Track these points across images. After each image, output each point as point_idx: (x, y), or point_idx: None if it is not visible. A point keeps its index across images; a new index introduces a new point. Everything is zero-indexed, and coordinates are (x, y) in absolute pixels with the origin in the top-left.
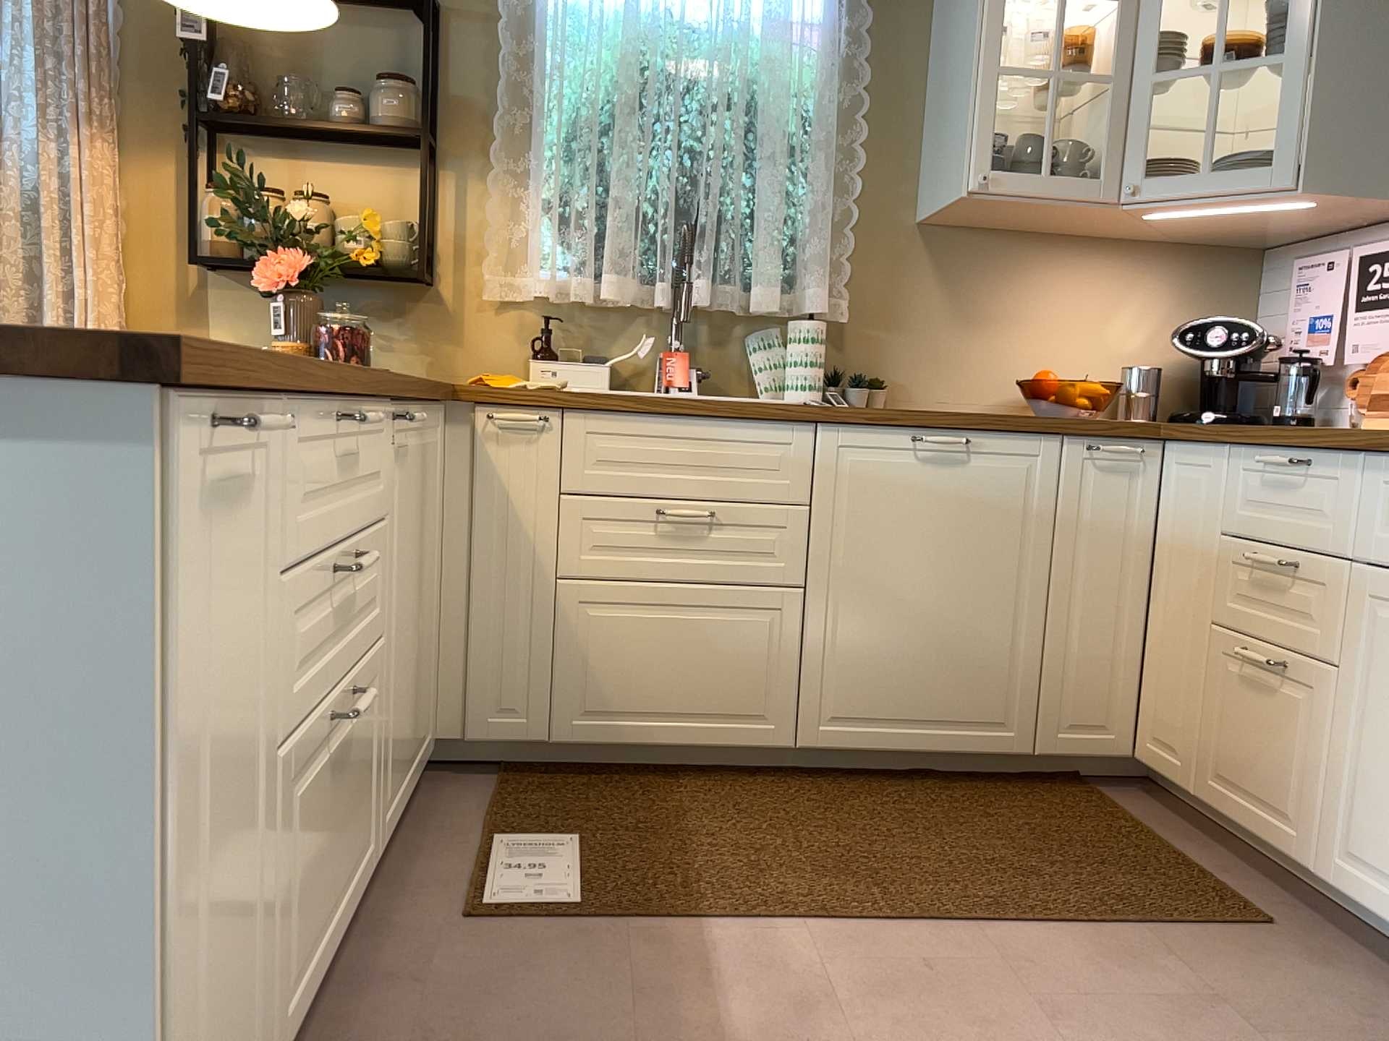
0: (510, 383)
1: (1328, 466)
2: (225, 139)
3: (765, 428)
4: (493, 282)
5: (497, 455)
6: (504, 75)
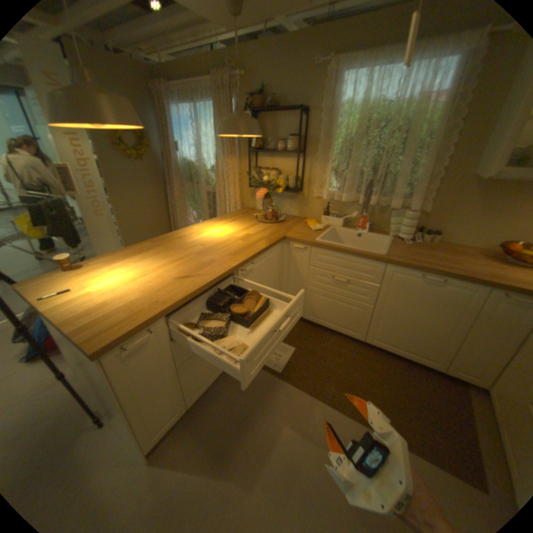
0: (311, 224)
1: None
2: (257, 152)
3: (368, 261)
4: (315, 192)
5: (294, 254)
6: (322, 129)
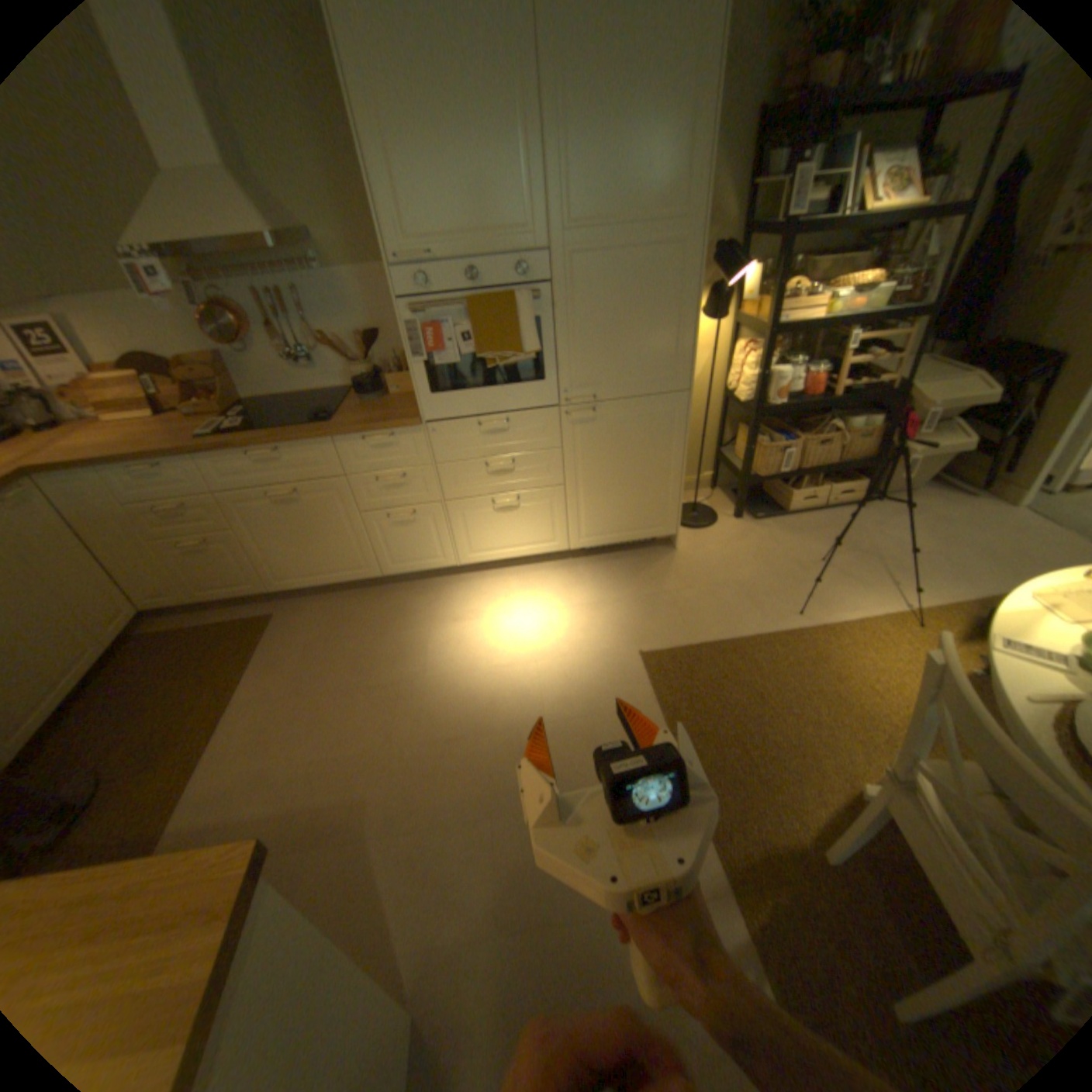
0: None
1: (168, 464)
2: None
3: None
4: None
5: None
6: None
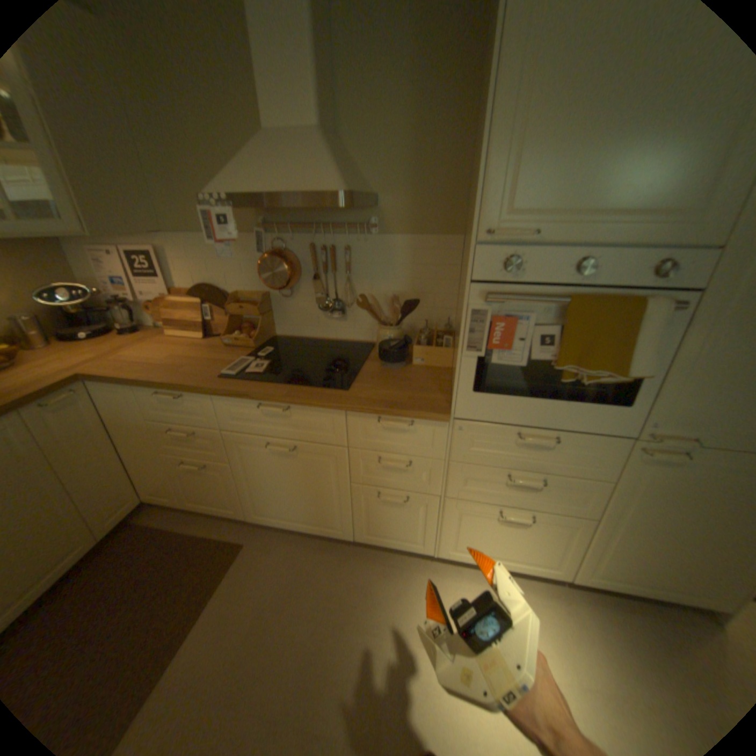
0: None
1: (192, 397)
2: None
3: None
4: None
5: None
6: None
